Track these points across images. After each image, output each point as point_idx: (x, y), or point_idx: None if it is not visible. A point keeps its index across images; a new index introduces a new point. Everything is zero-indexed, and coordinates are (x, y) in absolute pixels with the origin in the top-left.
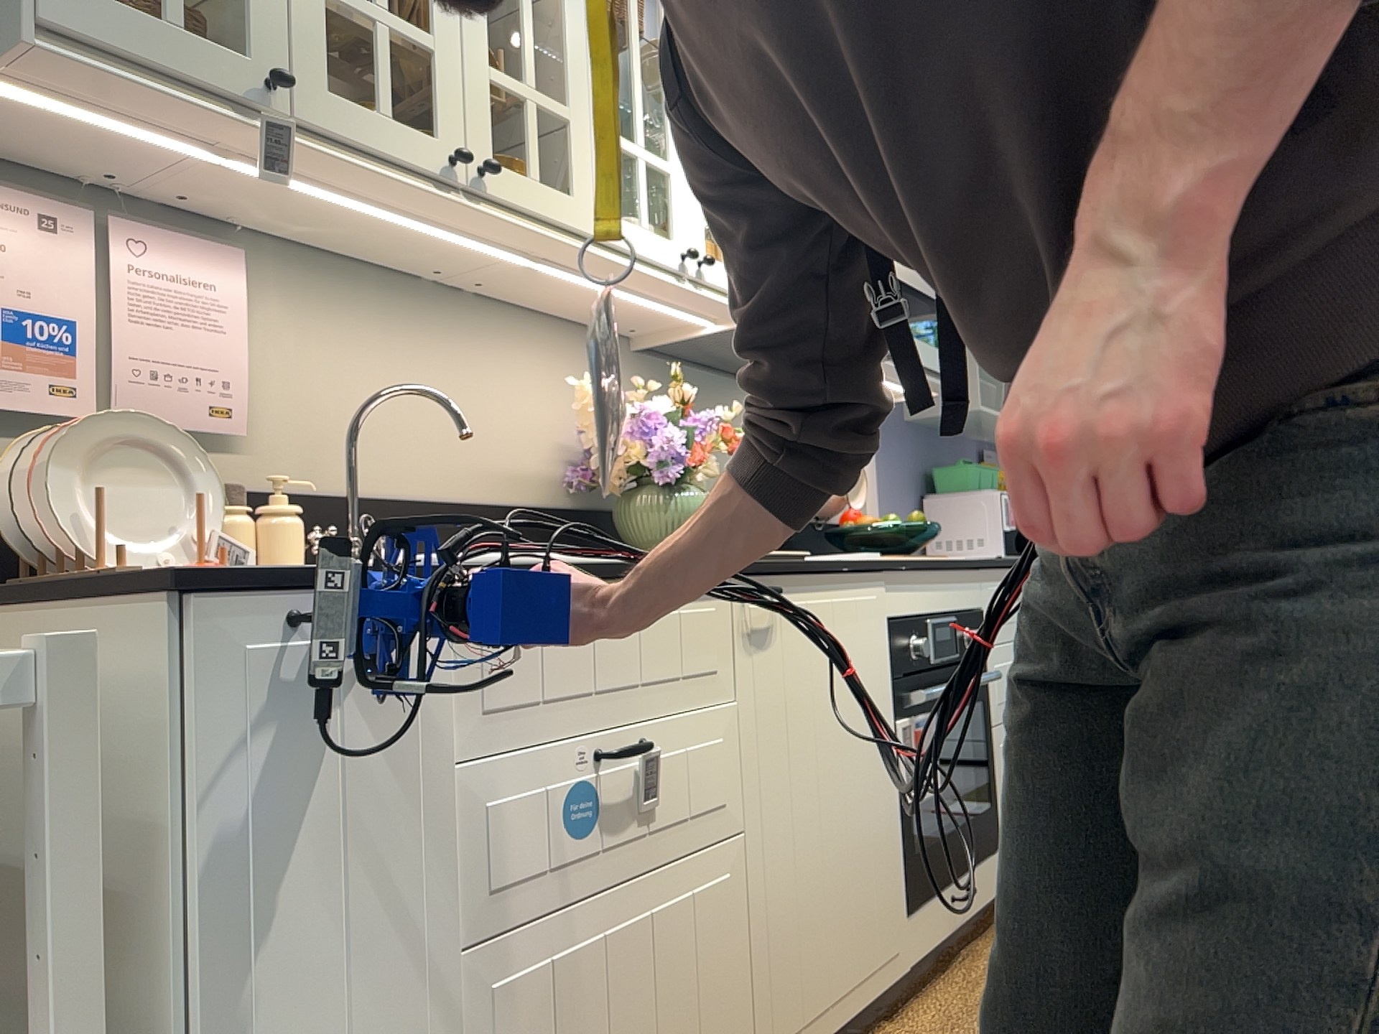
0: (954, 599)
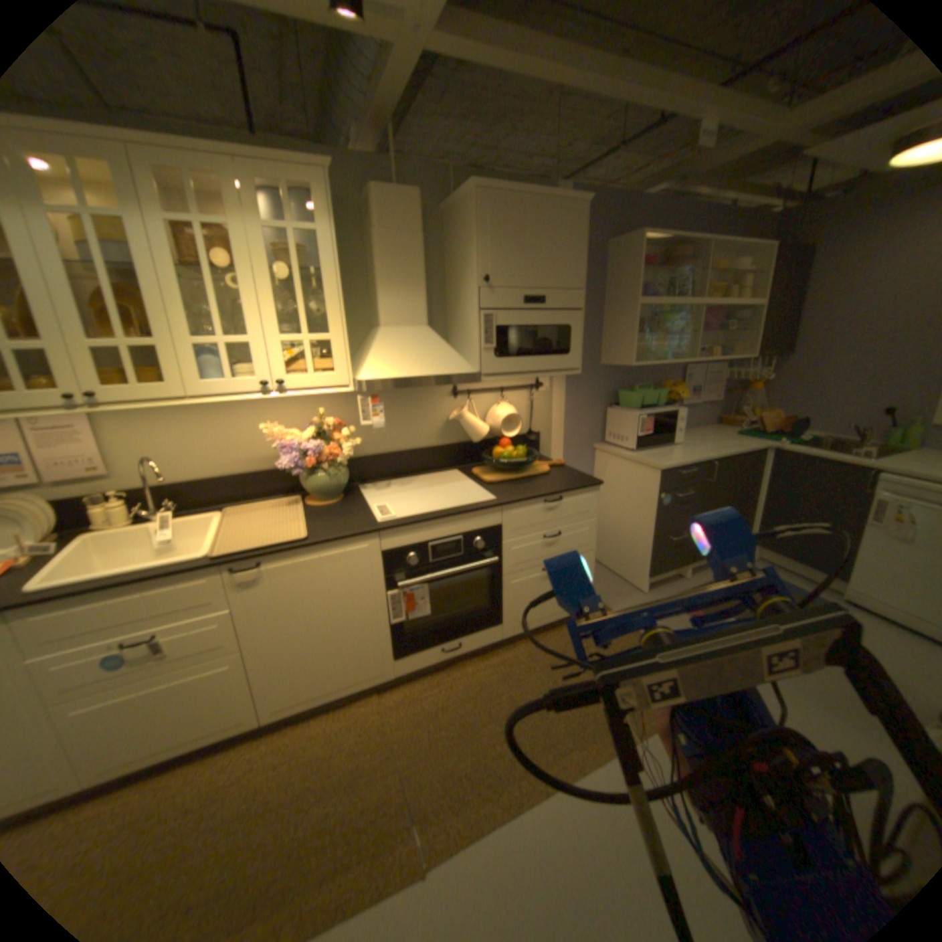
0: (463, 528)
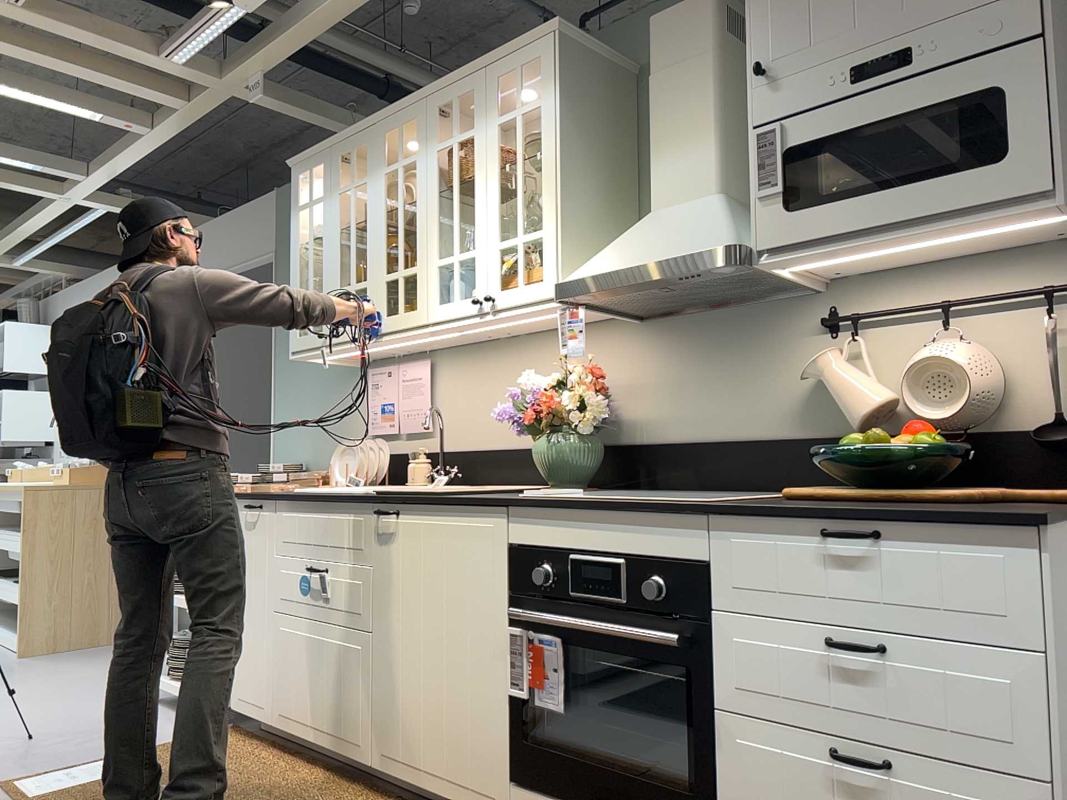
0: (628, 542)
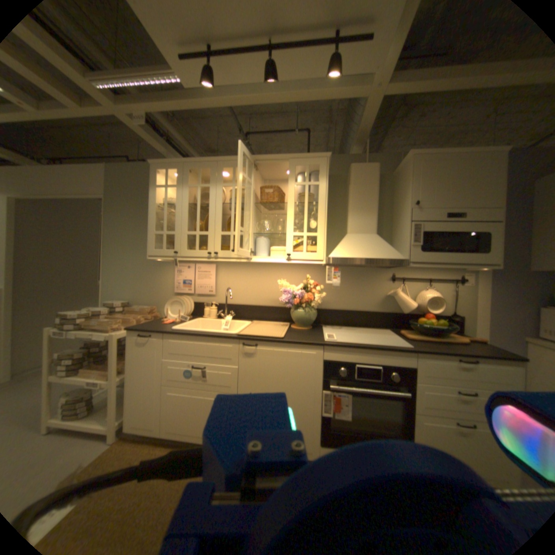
0: (383, 361)
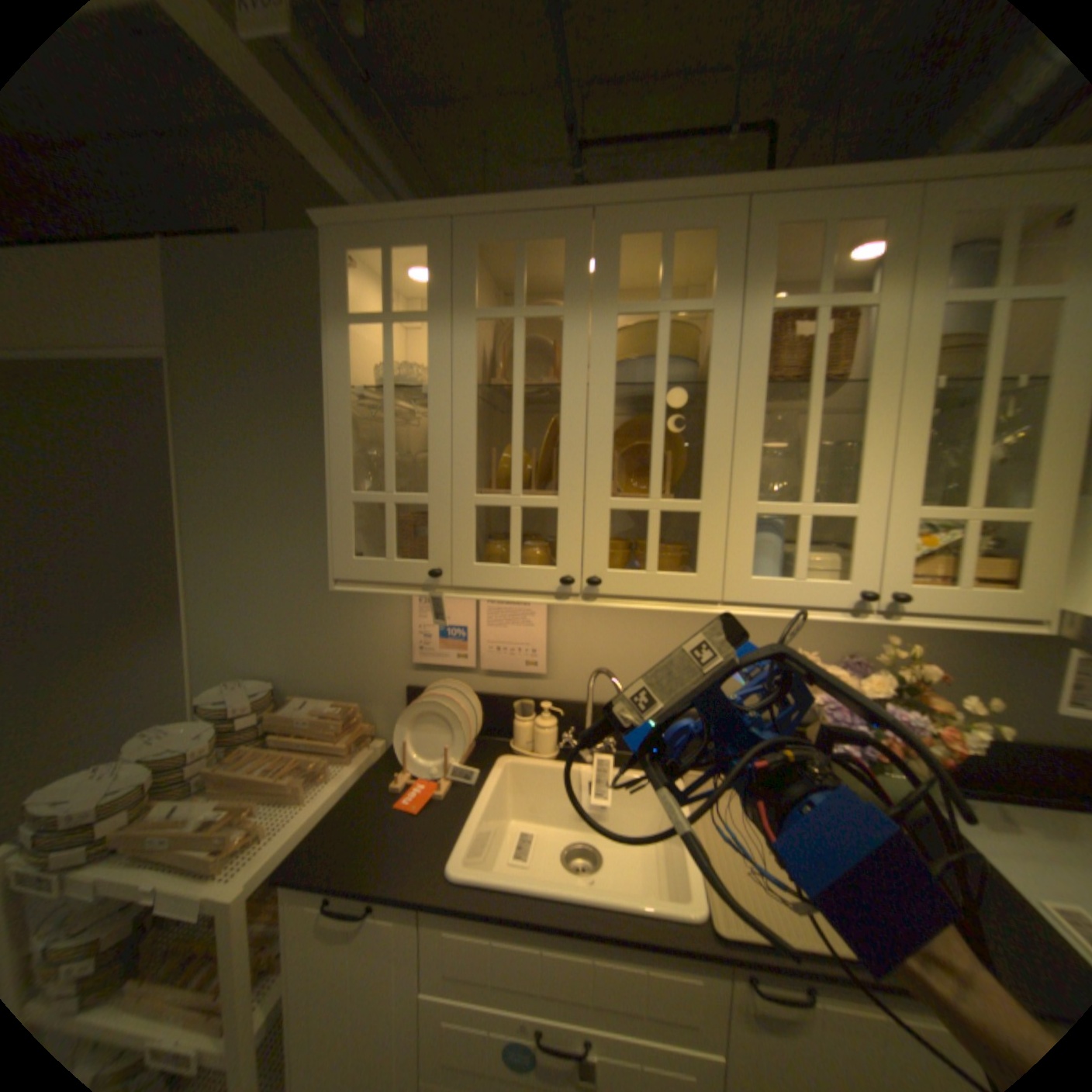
0: None
